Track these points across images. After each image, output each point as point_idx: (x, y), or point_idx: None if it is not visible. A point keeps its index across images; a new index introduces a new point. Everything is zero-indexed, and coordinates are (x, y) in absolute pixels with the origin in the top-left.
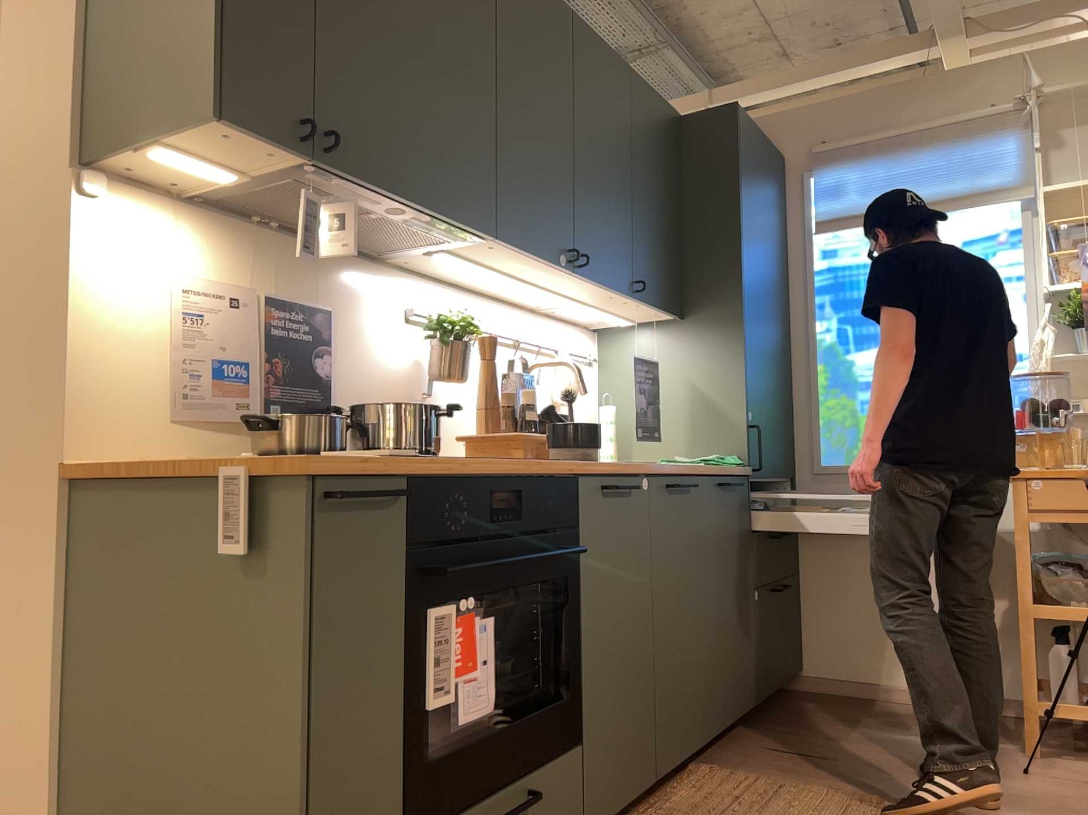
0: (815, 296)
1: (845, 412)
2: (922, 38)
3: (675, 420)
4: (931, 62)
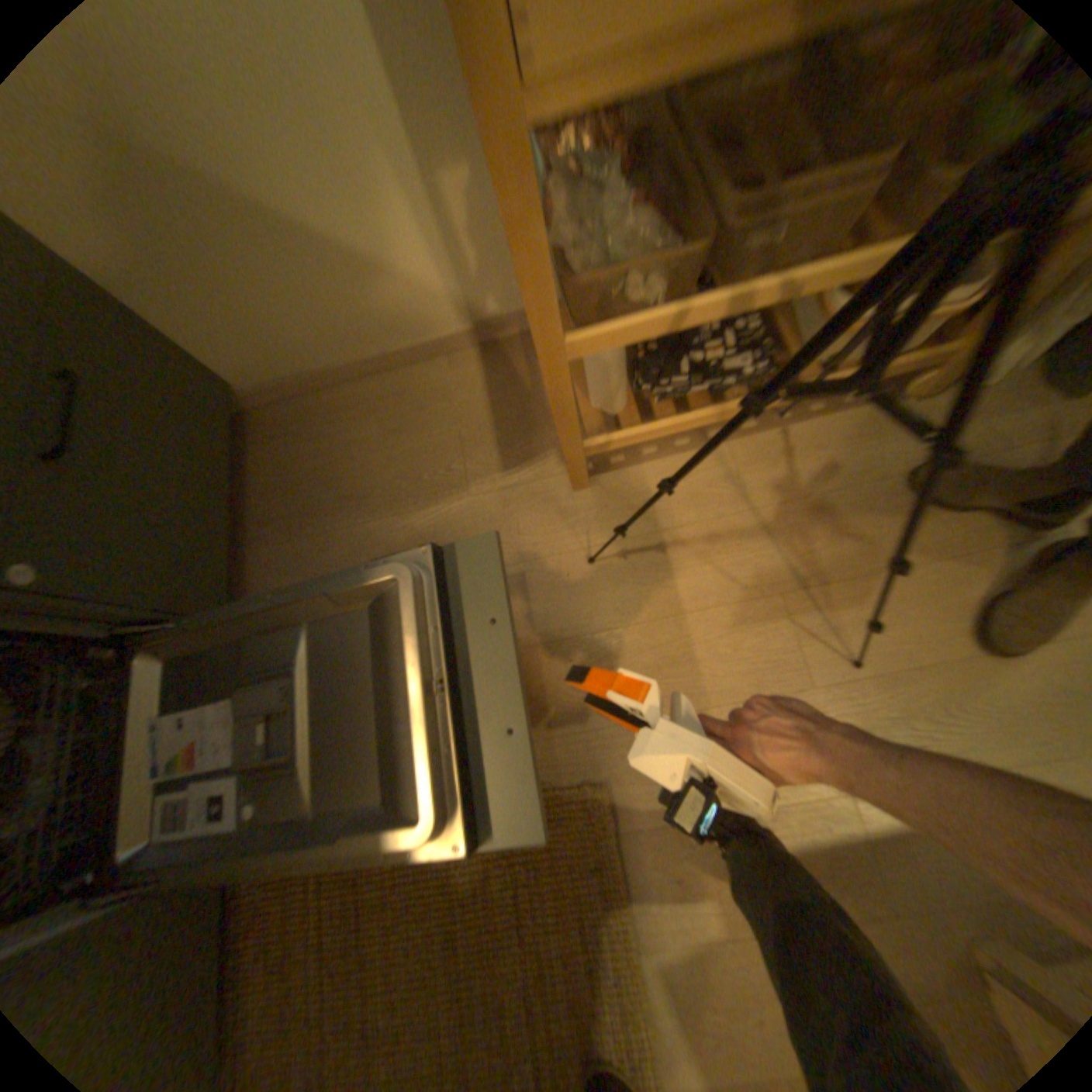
0: None
1: None
2: None
3: None
4: None
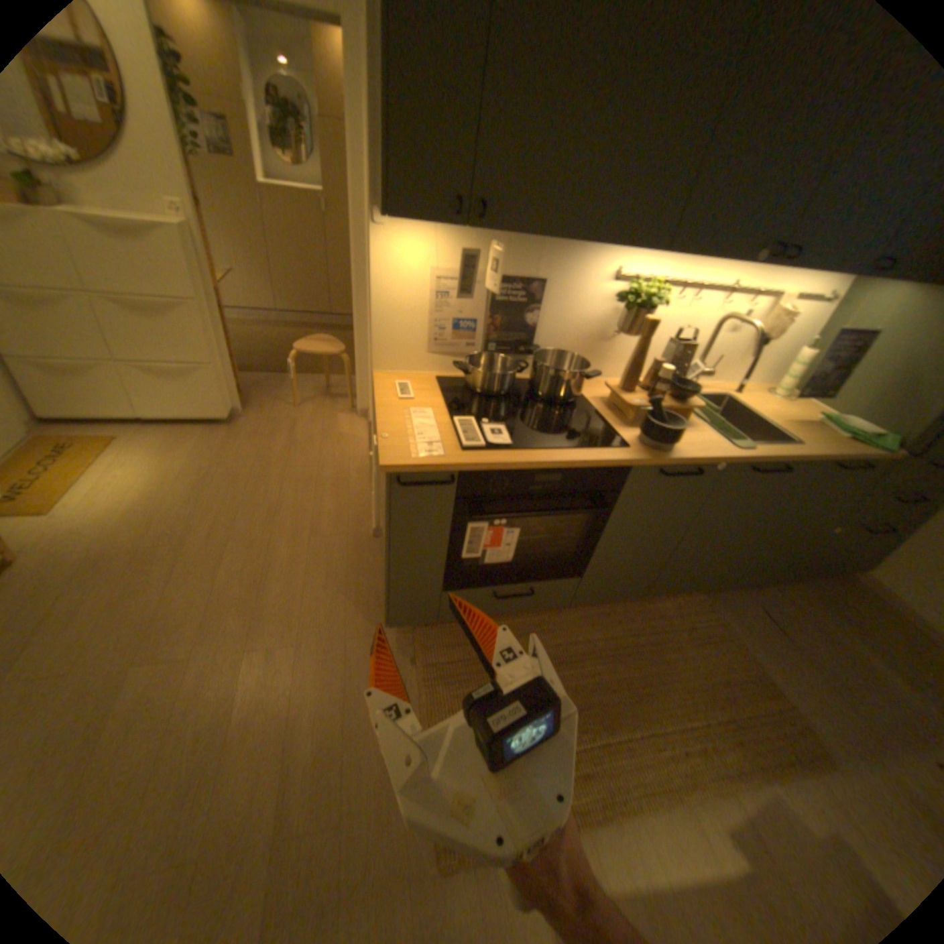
0: None
1: None
2: None
3: (869, 380)
4: None
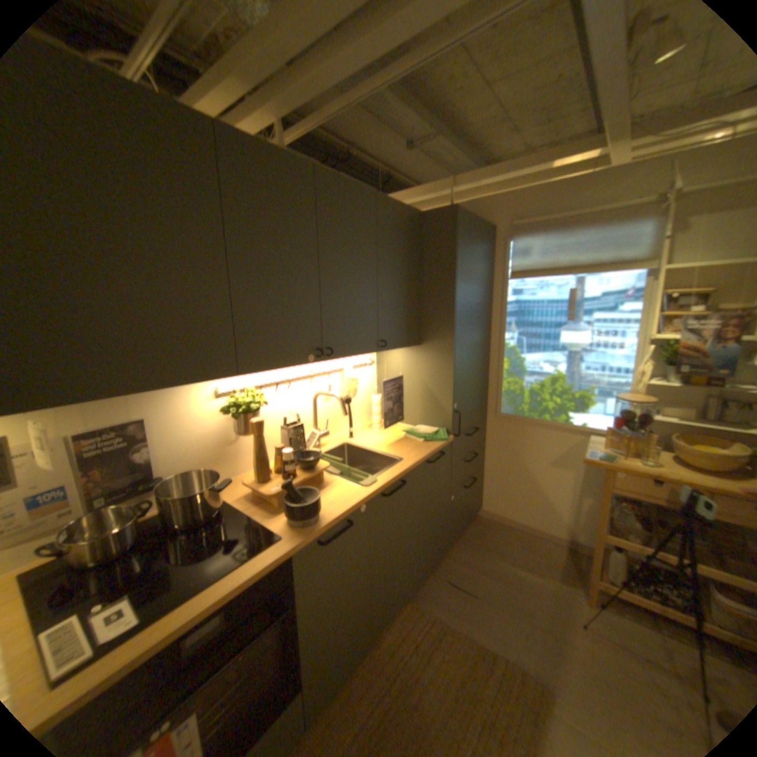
0: (506, 317)
1: (516, 386)
2: (599, 137)
3: (413, 402)
4: (604, 155)
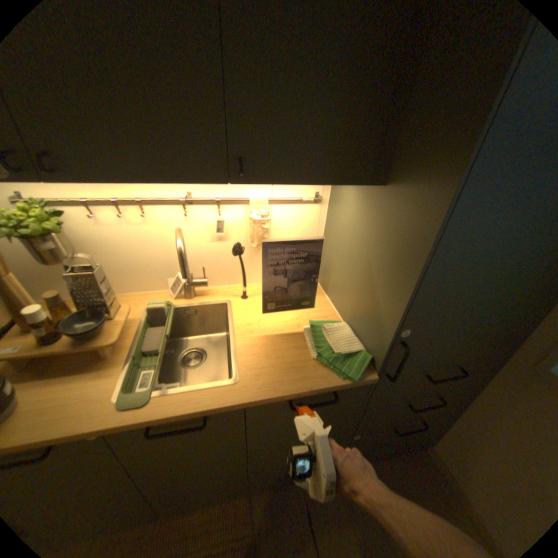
0: None
1: None
2: None
3: (352, 284)
4: None
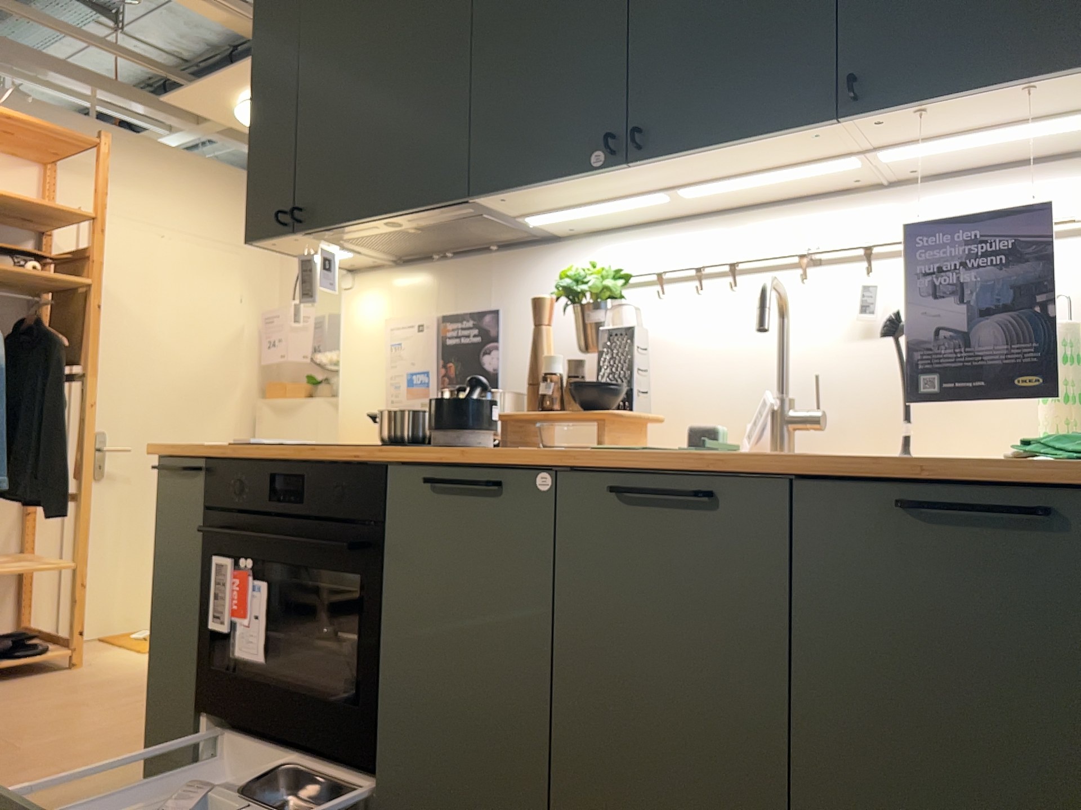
0: None
1: None
2: None
3: None
4: None
